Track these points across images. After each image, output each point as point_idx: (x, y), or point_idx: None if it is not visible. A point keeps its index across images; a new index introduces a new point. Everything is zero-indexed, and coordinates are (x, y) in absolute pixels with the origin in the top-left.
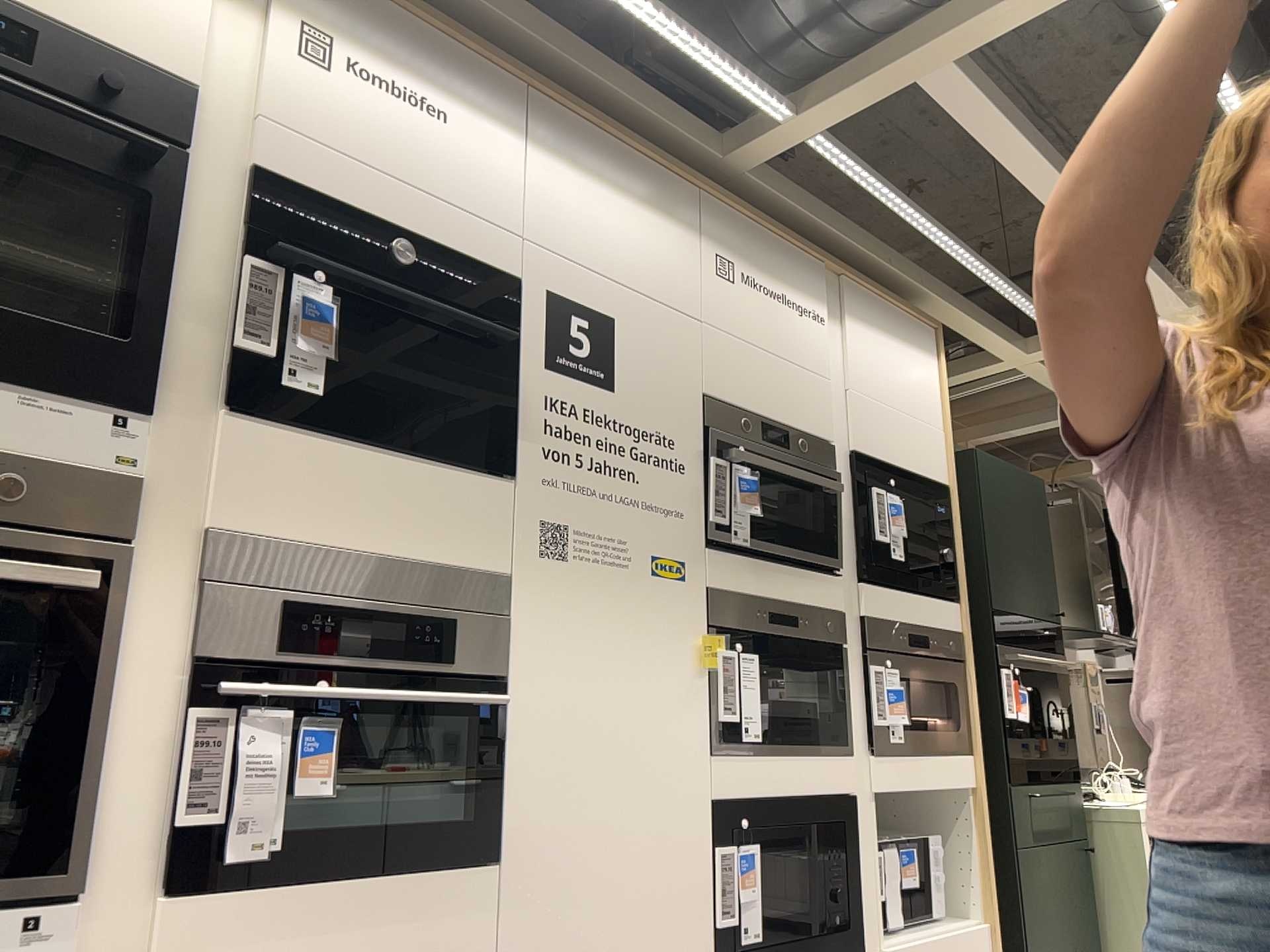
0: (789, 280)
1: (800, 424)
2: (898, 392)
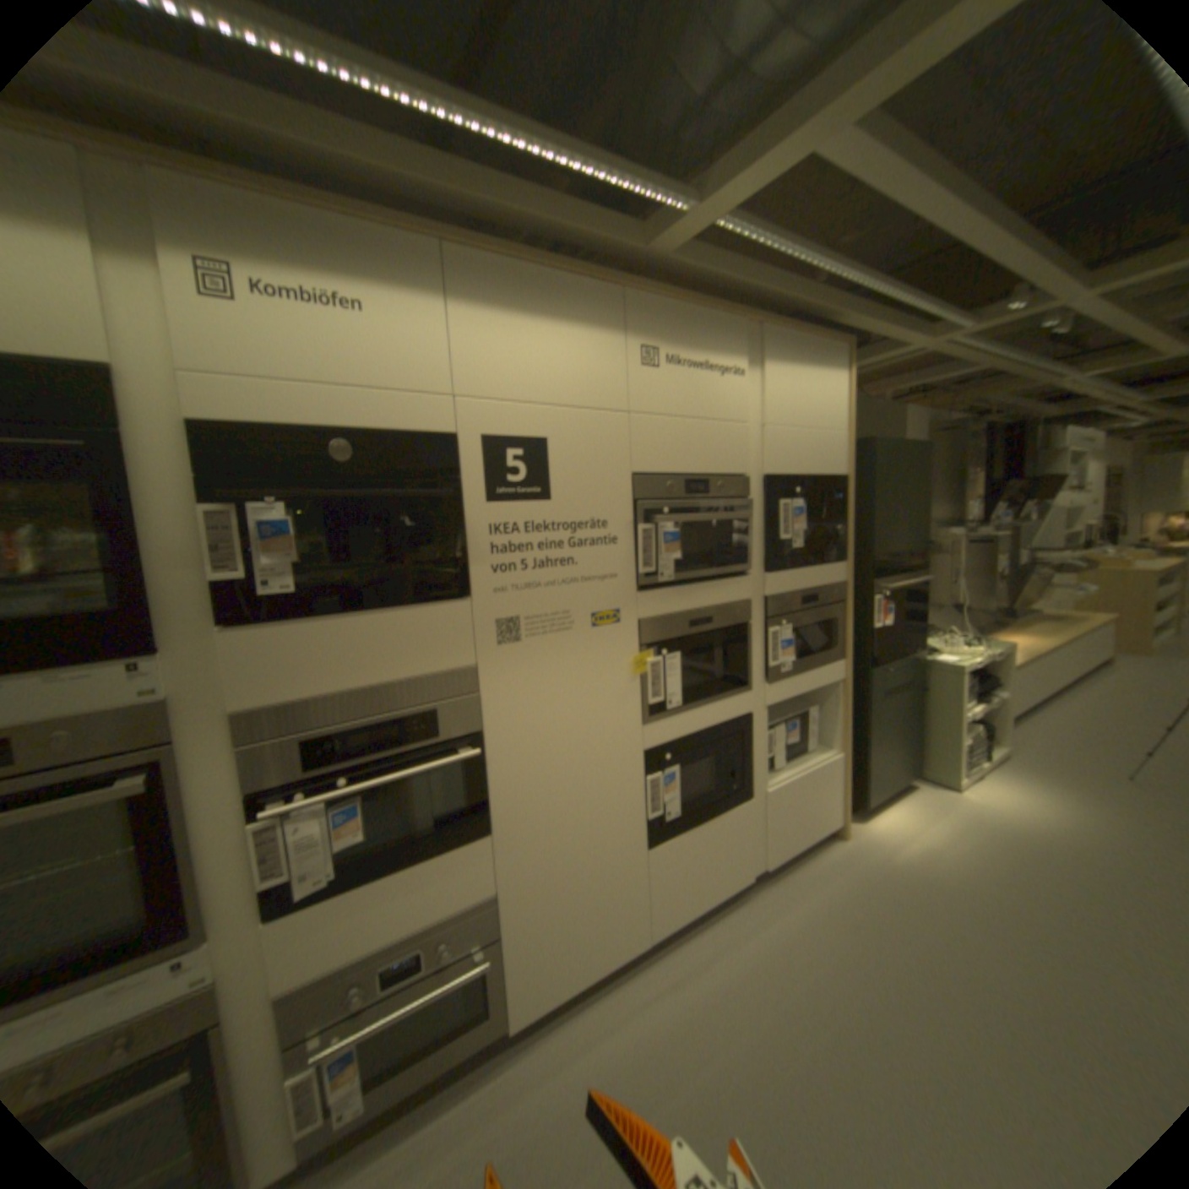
0: (712, 347)
1: (718, 470)
2: (809, 414)
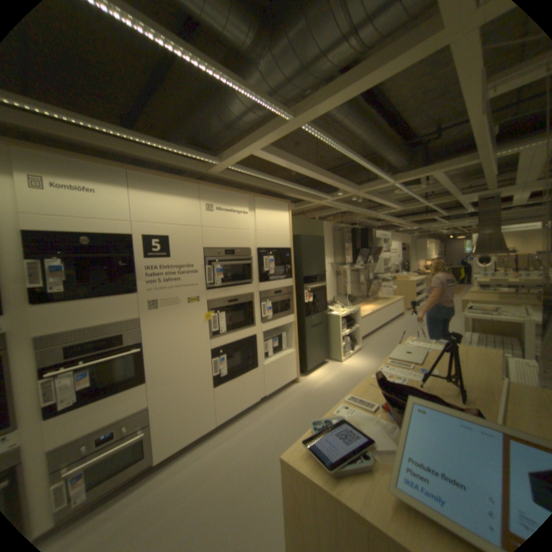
0: (233, 204)
1: (238, 246)
2: (273, 227)
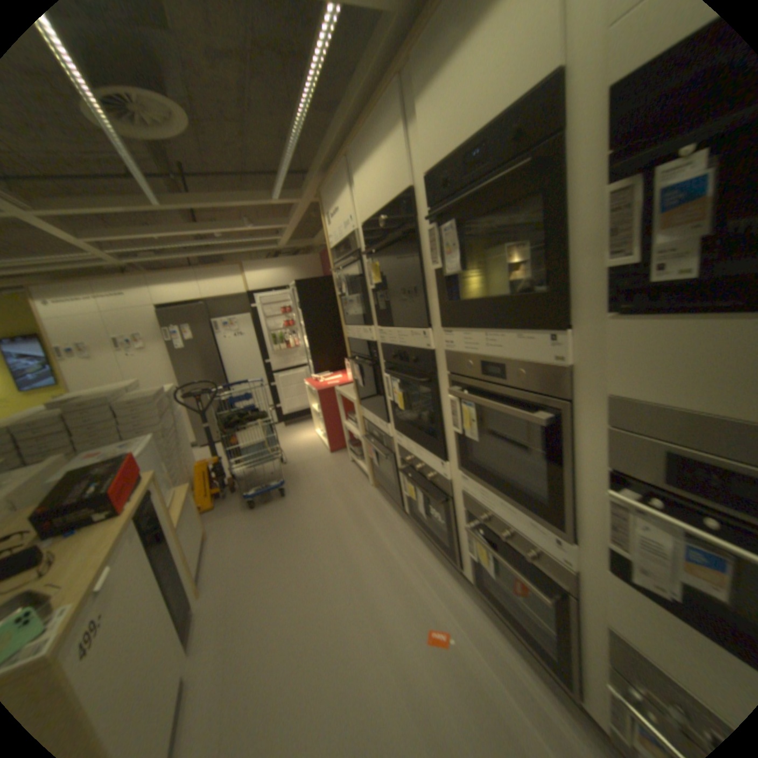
0: None
1: None
2: None
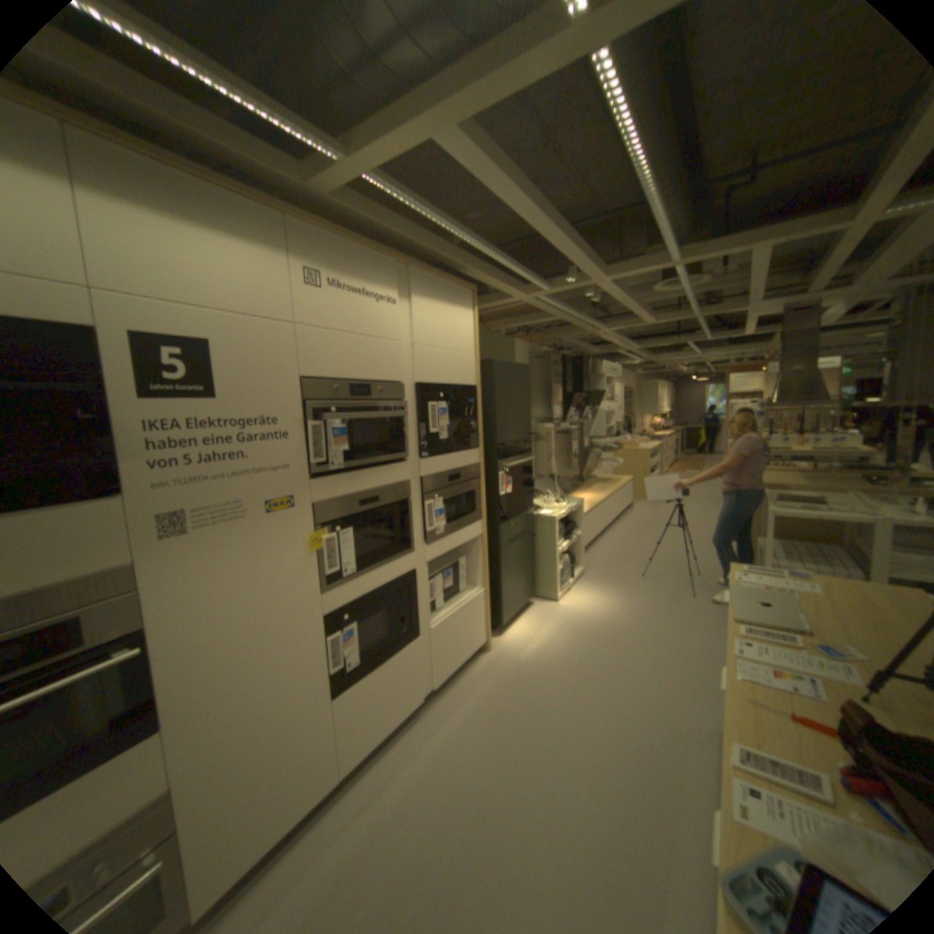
0: (368, 278)
1: (378, 378)
2: (447, 339)
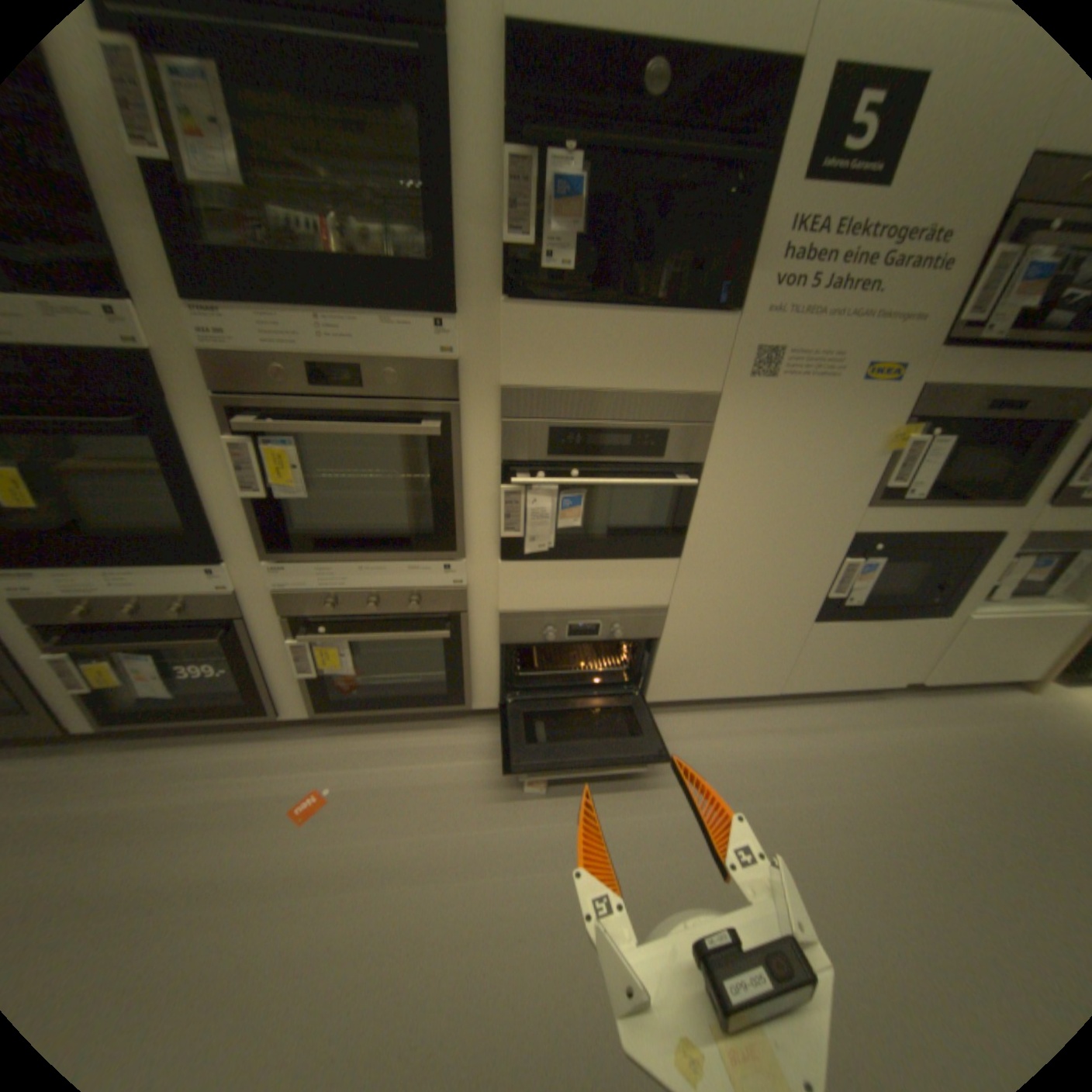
0: None
1: None
2: None
